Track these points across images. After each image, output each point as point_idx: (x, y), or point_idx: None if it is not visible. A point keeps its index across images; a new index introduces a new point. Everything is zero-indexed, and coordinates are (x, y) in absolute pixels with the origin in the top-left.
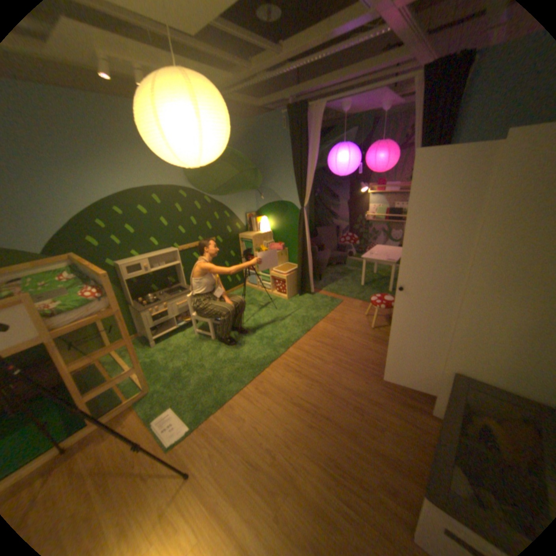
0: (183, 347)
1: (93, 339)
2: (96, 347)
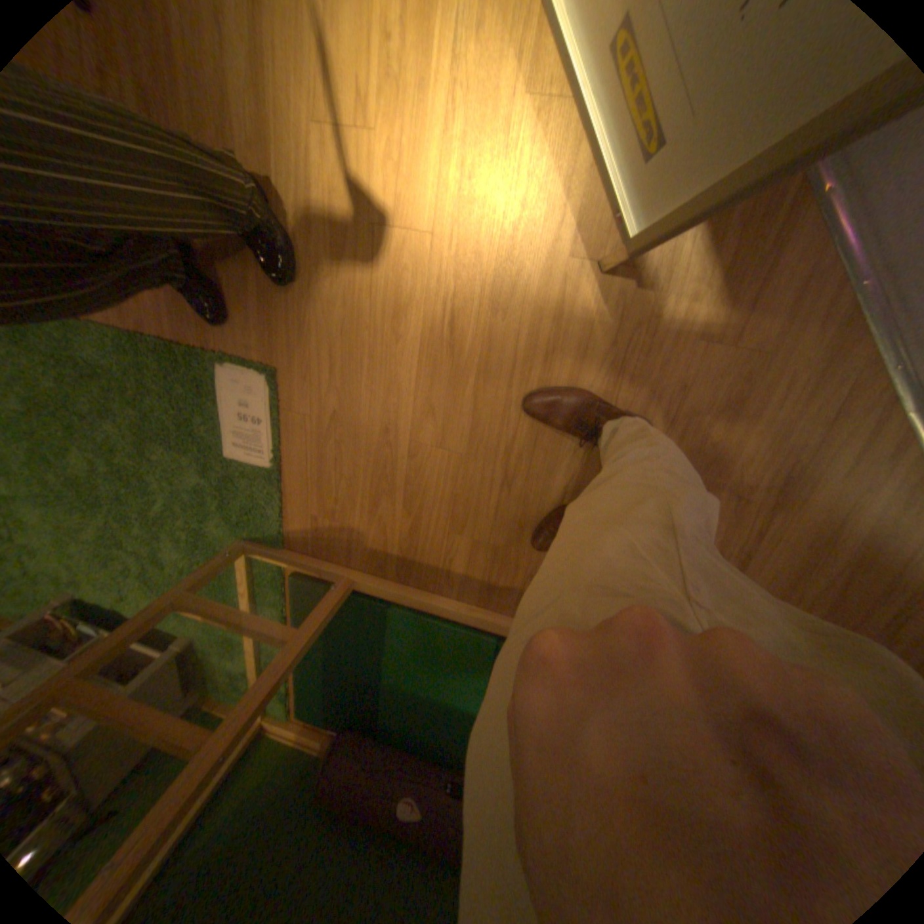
0: (124, 570)
1: (237, 778)
2: (255, 752)
